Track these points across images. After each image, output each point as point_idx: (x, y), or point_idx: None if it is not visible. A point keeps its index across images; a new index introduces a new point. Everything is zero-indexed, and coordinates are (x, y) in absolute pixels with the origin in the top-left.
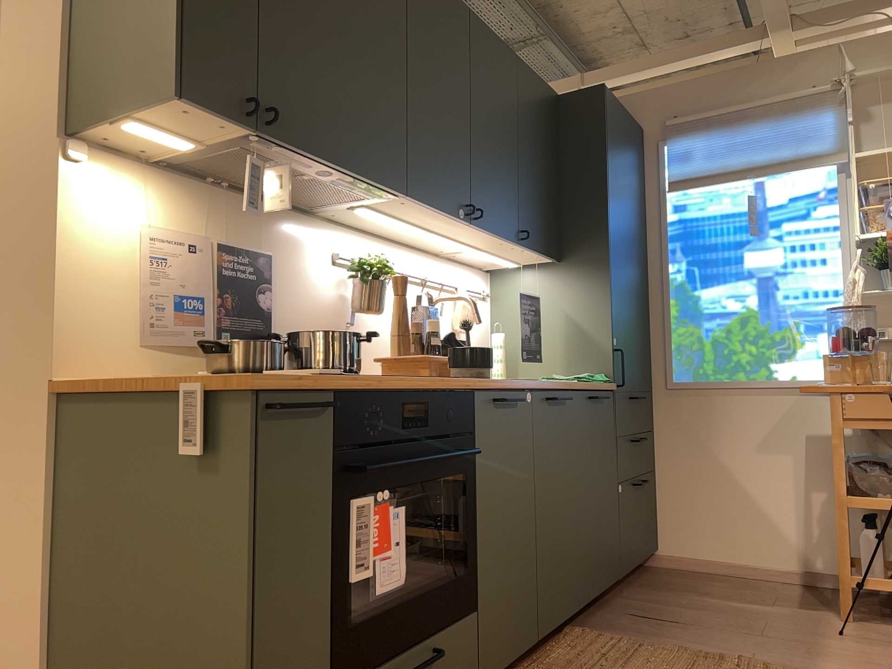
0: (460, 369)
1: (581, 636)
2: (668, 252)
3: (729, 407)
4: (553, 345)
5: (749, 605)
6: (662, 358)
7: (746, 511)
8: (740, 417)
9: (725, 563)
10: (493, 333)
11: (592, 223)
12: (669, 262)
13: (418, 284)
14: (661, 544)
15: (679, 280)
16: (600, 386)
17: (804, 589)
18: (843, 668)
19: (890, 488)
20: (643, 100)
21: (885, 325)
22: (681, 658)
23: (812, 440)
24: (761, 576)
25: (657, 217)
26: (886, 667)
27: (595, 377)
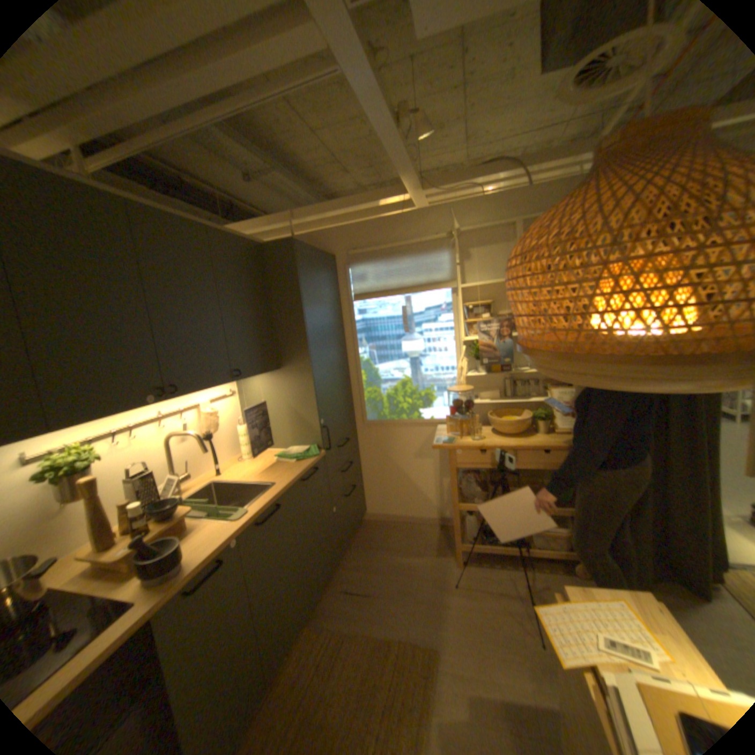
0: (141, 583)
1: (306, 641)
2: (358, 341)
3: (398, 434)
4: (282, 425)
5: (410, 561)
6: (360, 406)
7: (410, 491)
8: (405, 440)
9: (401, 517)
10: (238, 423)
11: (297, 343)
12: (358, 347)
13: (159, 417)
14: (368, 510)
15: (366, 359)
16: (311, 463)
17: (440, 532)
18: (455, 637)
19: (481, 498)
20: (333, 234)
21: (479, 388)
22: (364, 658)
23: (443, 452)
24: (419, 523)
25: (349, 317)
26: (478, 628)
27: (308, 454)
